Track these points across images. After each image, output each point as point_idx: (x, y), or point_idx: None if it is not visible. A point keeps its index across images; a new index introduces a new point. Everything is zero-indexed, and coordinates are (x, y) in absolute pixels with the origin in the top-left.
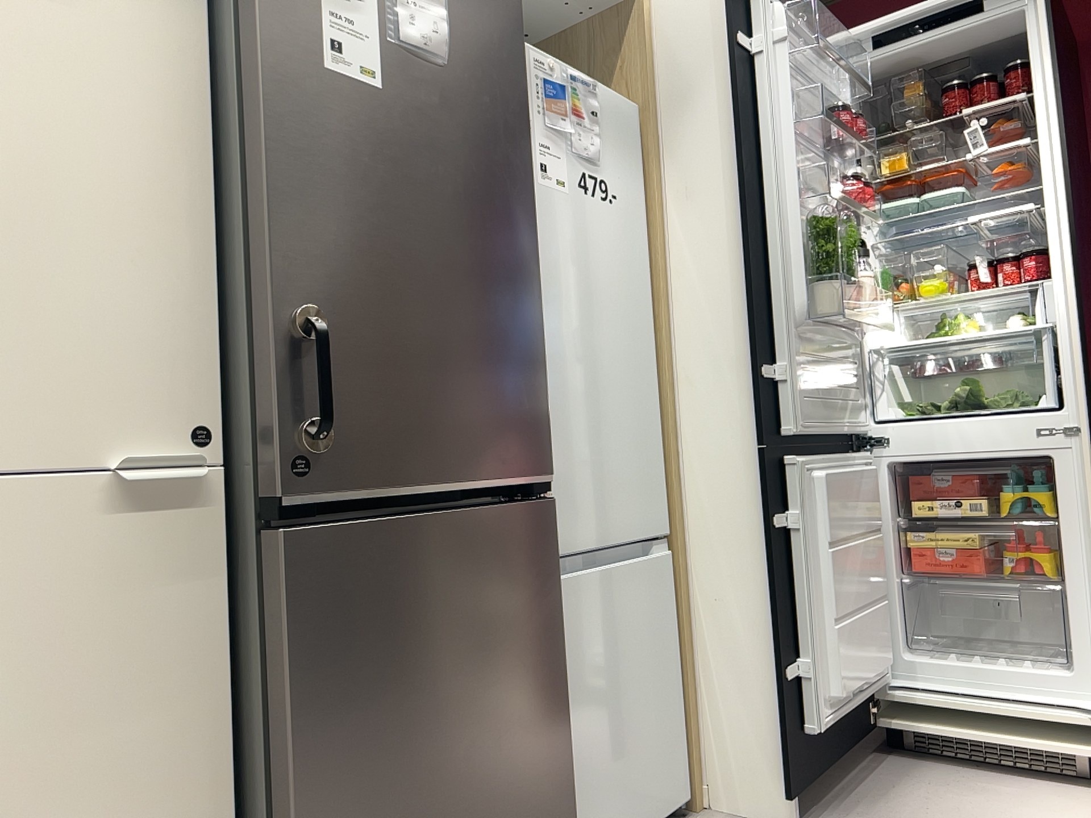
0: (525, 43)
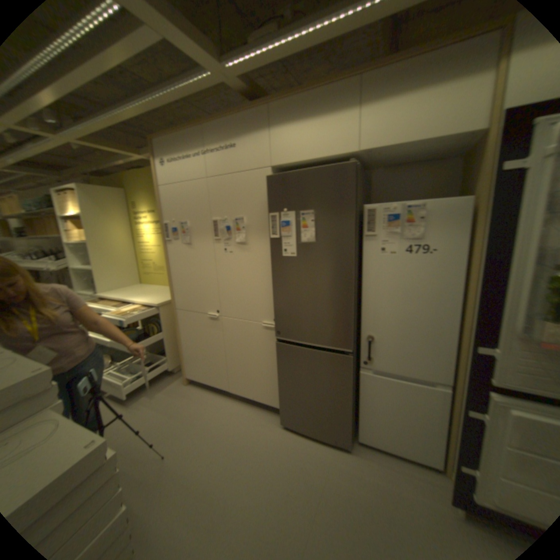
0: (380, 204)
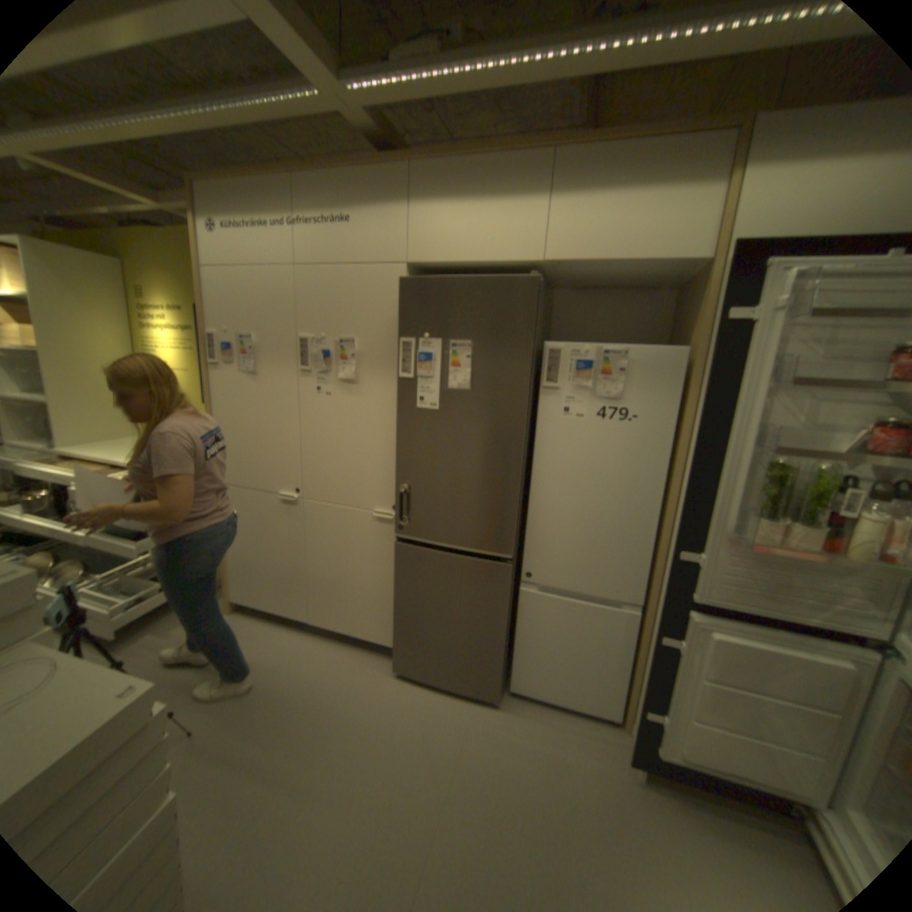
0: (566, 343)
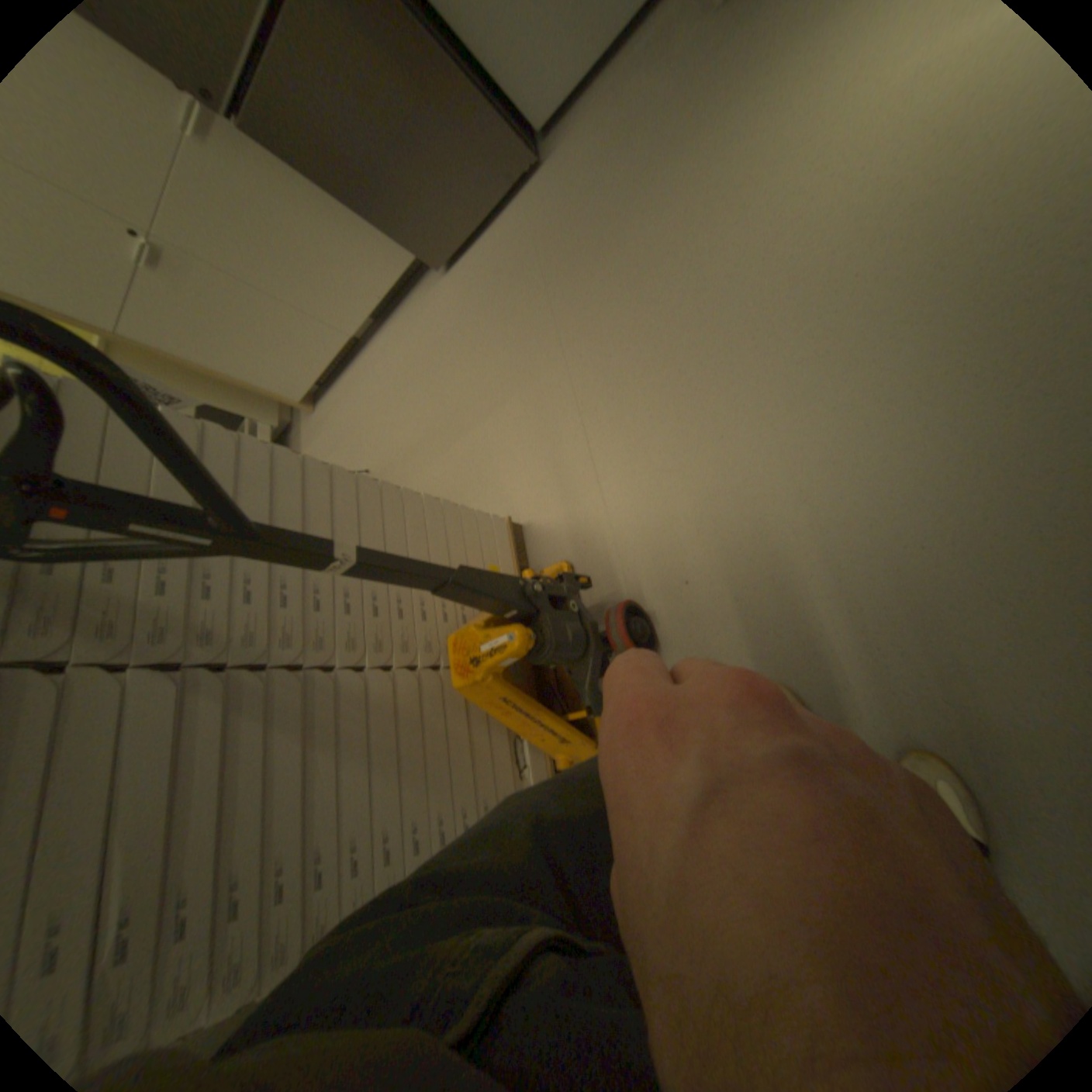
0: None
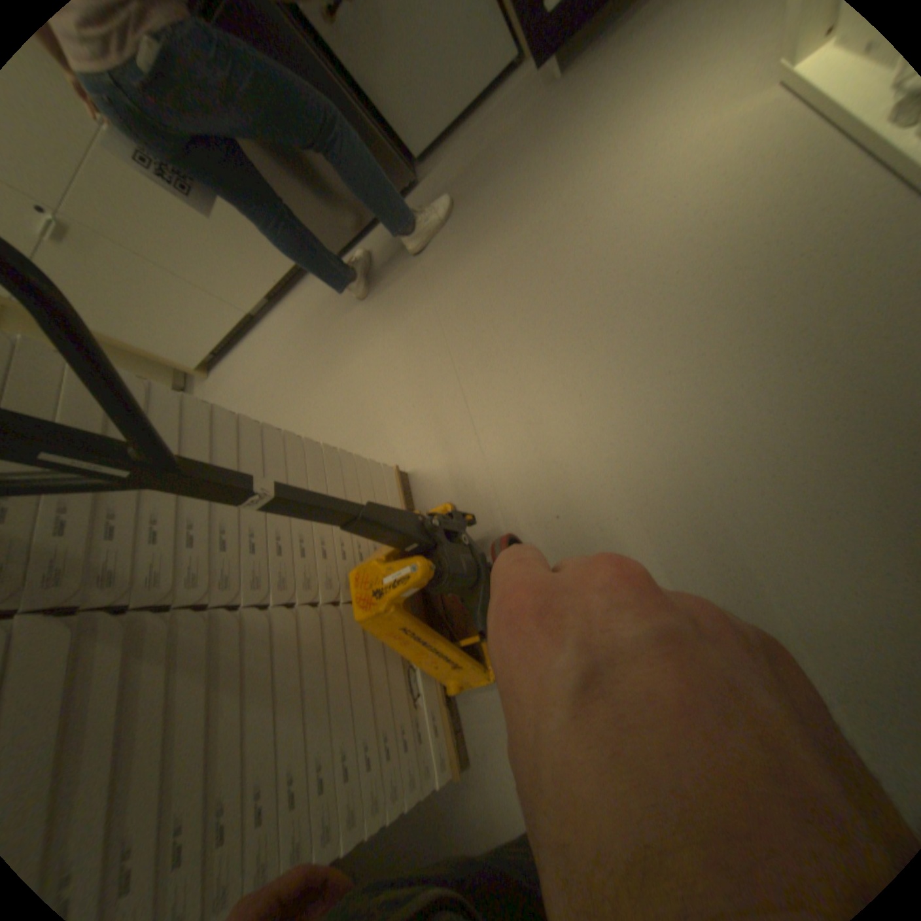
0: None
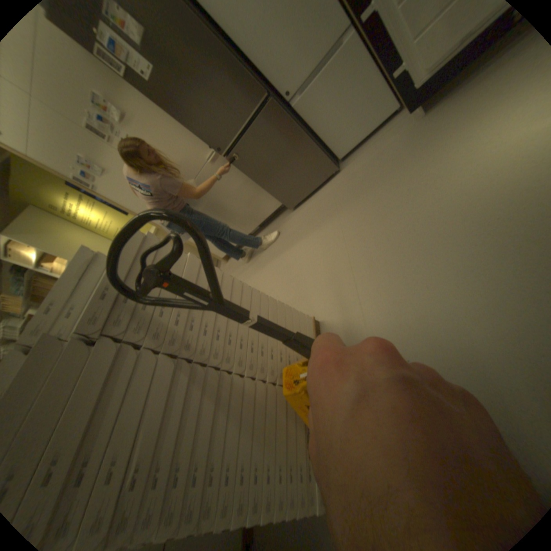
0: None
